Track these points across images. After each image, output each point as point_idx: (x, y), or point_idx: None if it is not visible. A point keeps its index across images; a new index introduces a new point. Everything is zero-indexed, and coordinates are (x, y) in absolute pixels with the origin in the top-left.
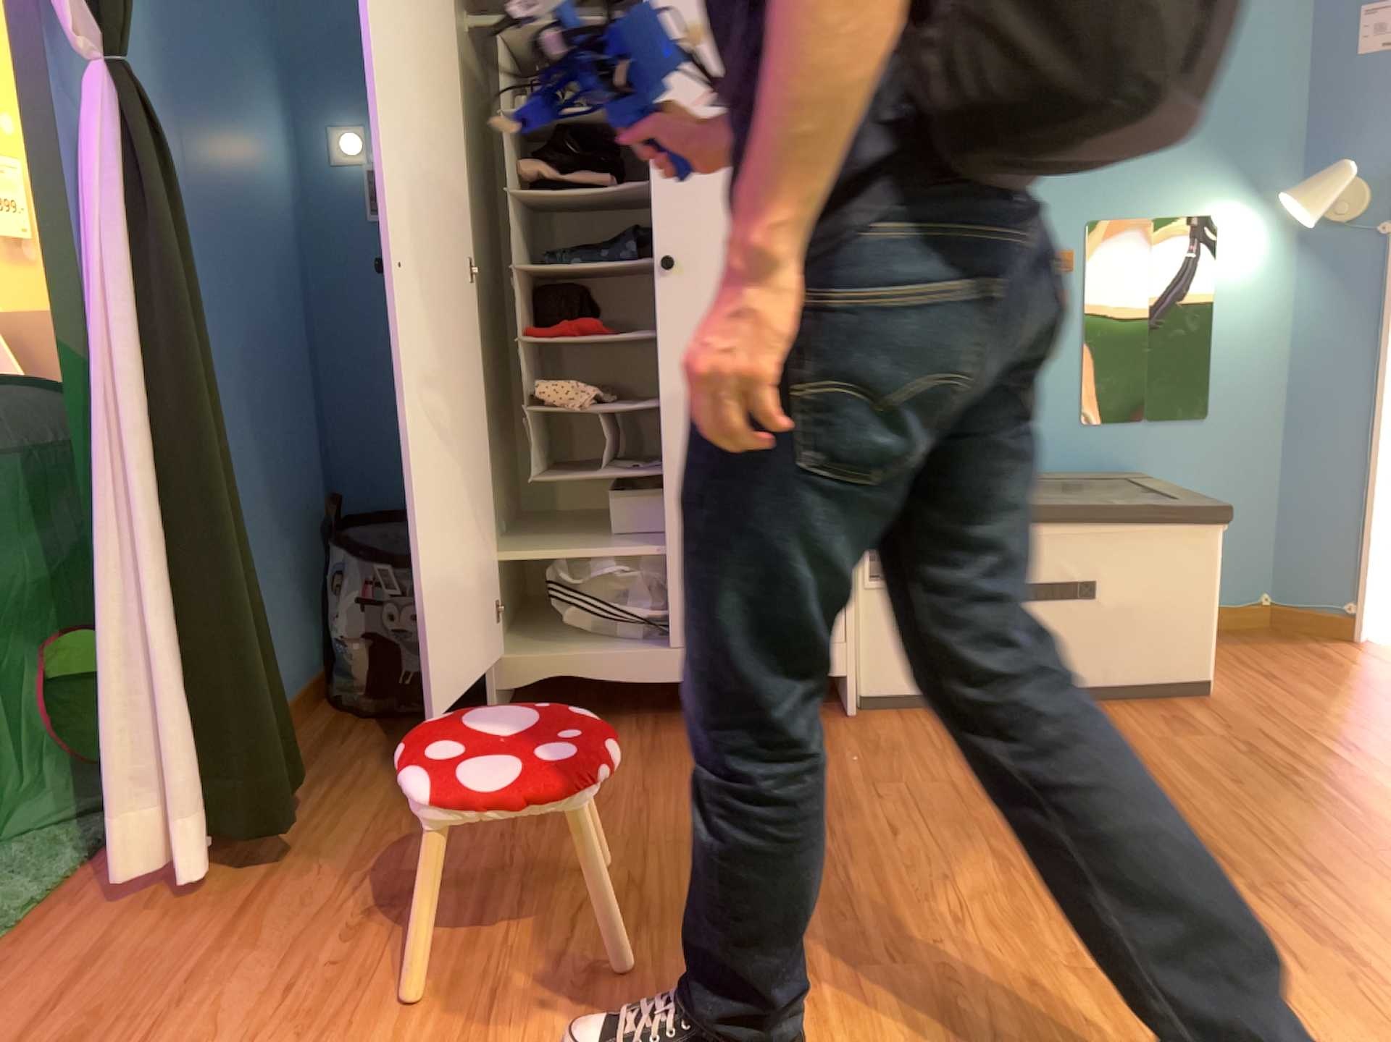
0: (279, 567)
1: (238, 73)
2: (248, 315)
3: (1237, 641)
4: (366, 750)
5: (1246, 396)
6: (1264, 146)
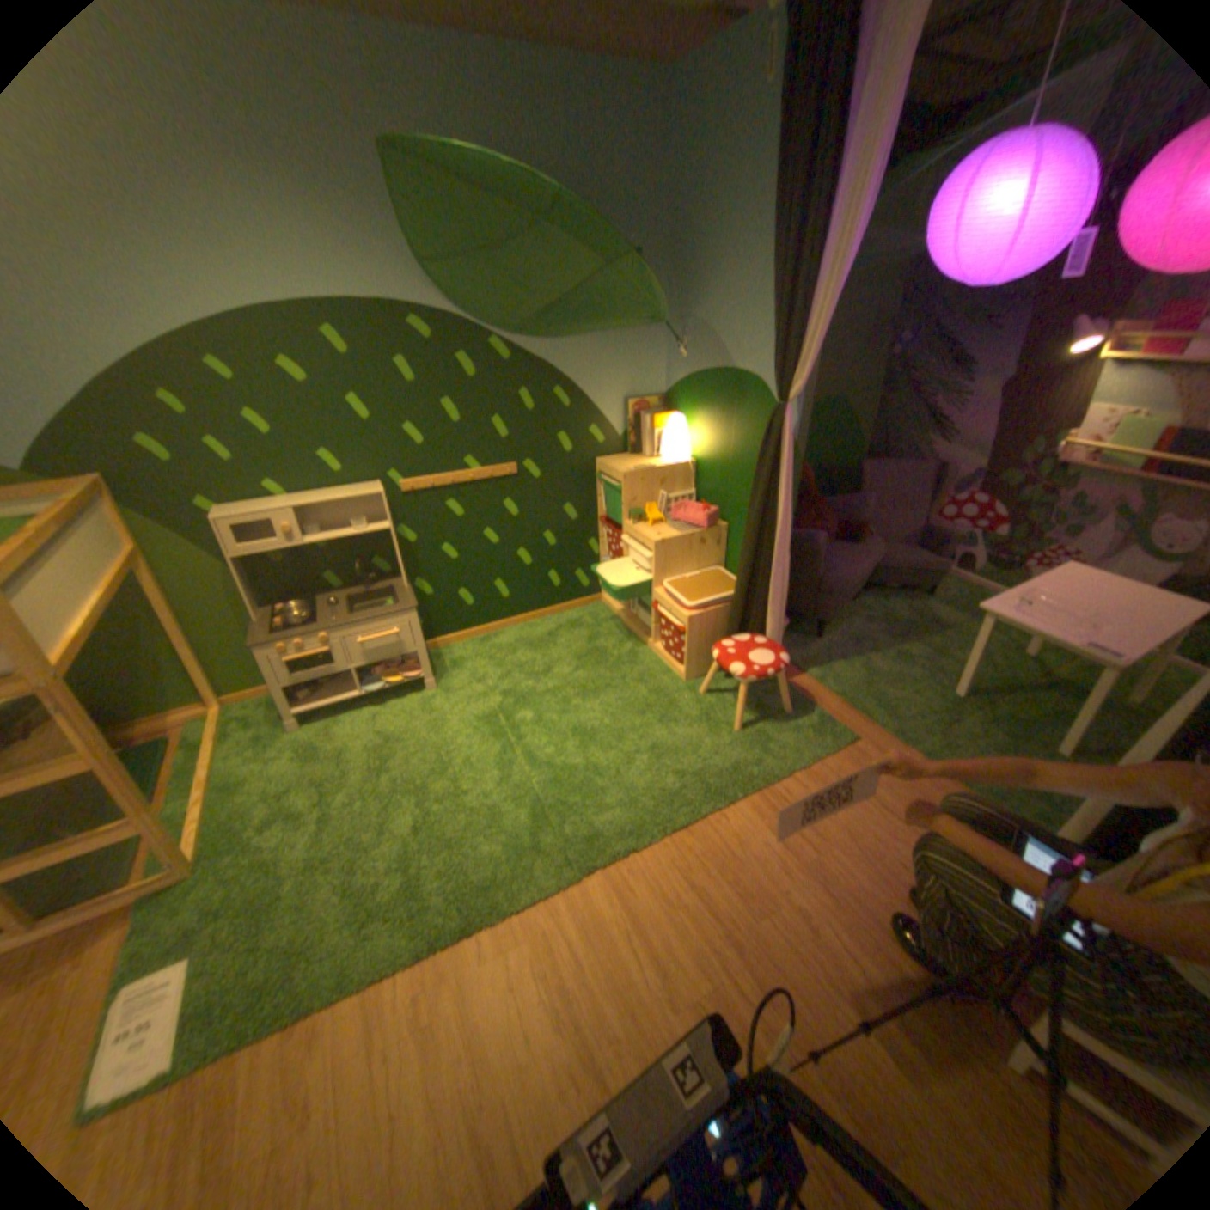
0: None
1: None
2: None
3: None
4: None
5: None
6: None
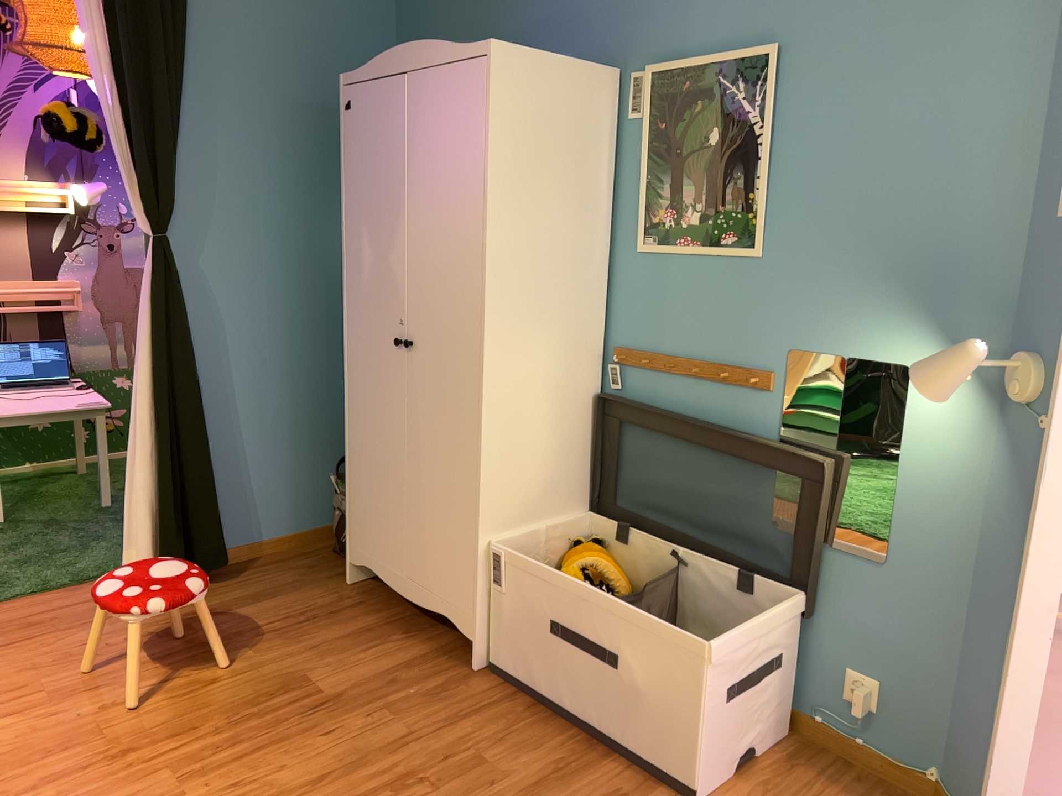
0: (312, 460)
1: (330, 205)
2: (309, 330)
3: (861, 793)
4: (296, 568)
5: (928, 555)
6: (964, 303)
